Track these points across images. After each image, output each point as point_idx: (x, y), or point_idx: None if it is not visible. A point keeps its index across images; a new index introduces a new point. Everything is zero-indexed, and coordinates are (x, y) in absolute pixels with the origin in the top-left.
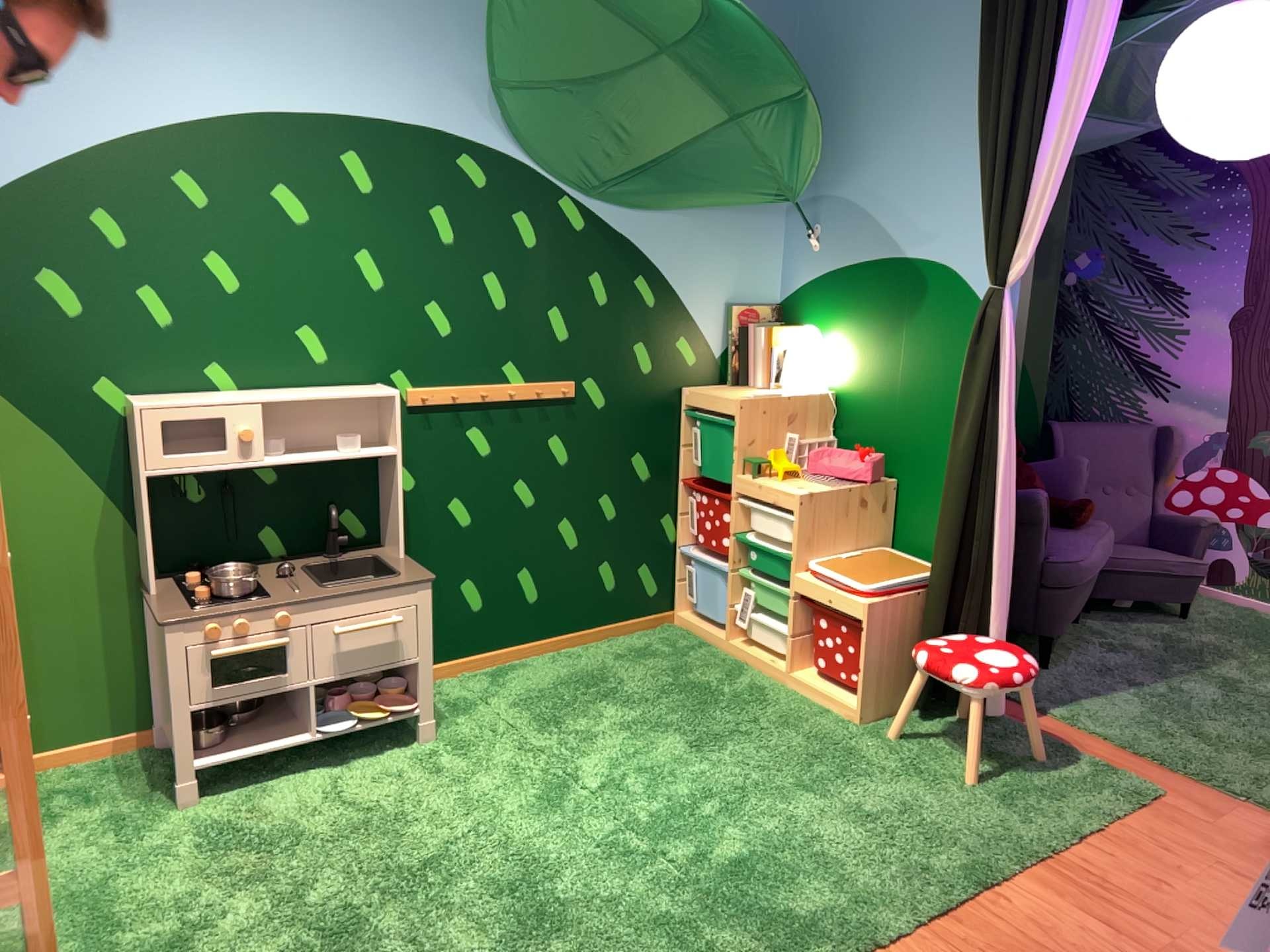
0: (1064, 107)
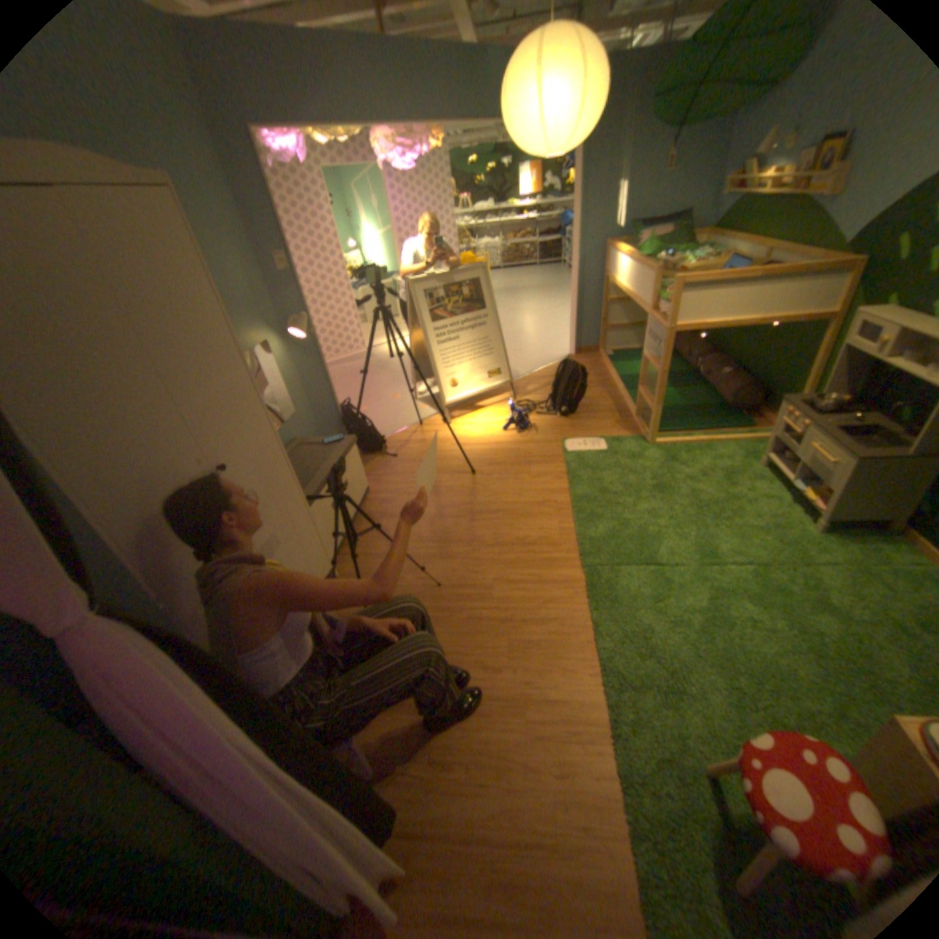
0: None
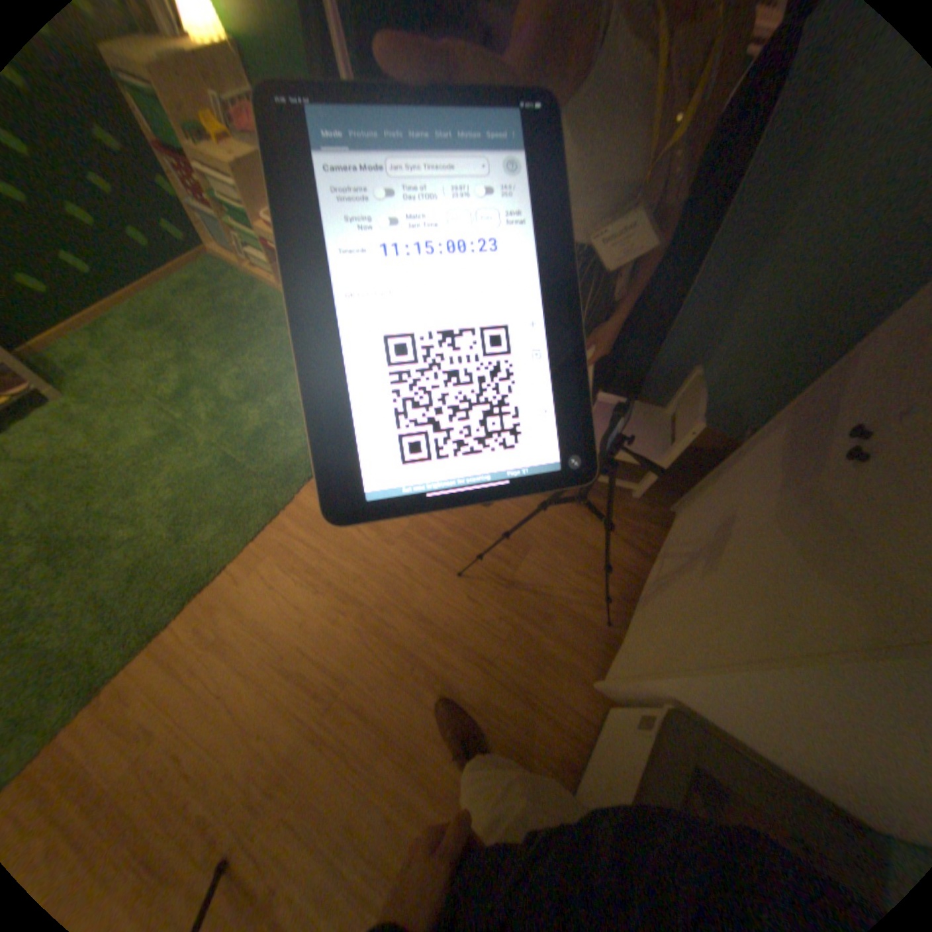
0: None
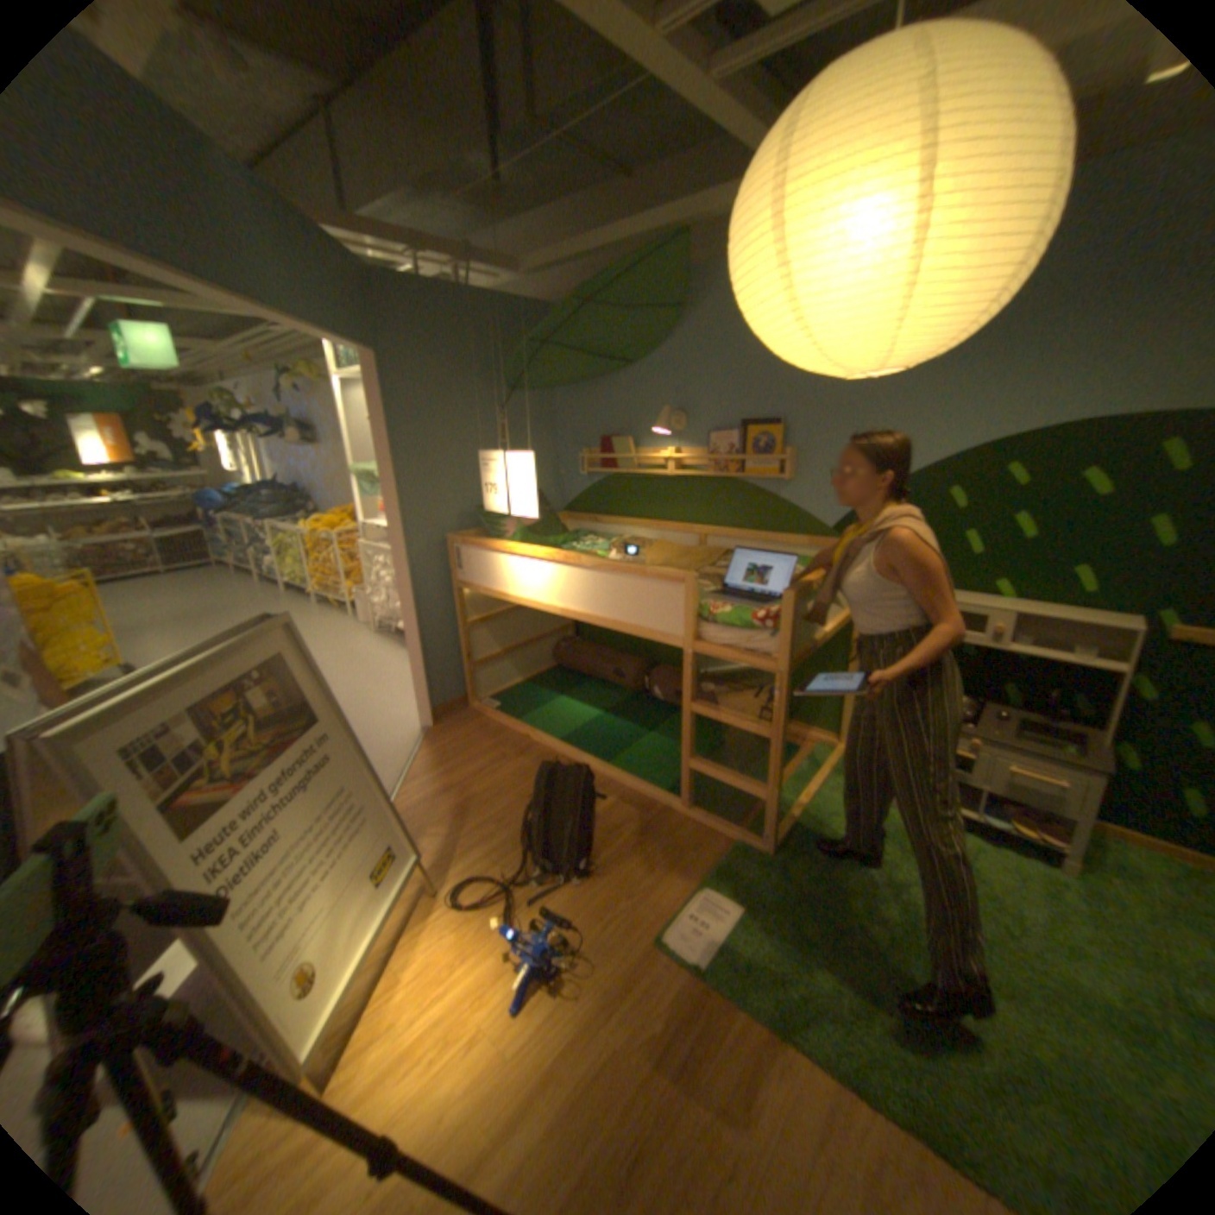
0: None
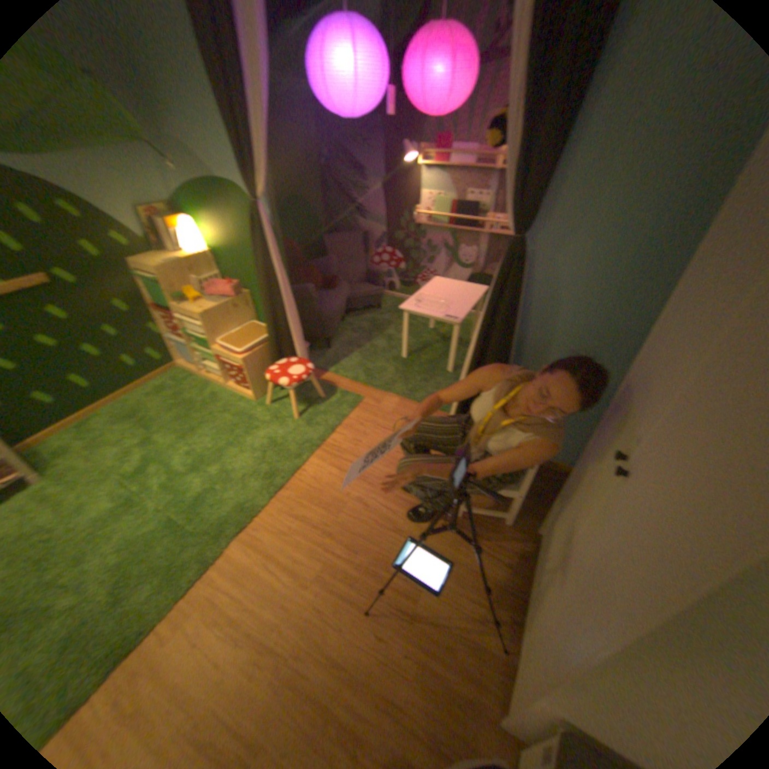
0: (251, 91)
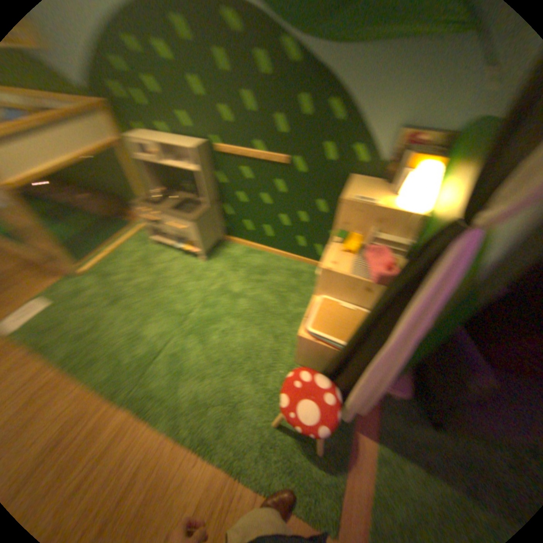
0: None
